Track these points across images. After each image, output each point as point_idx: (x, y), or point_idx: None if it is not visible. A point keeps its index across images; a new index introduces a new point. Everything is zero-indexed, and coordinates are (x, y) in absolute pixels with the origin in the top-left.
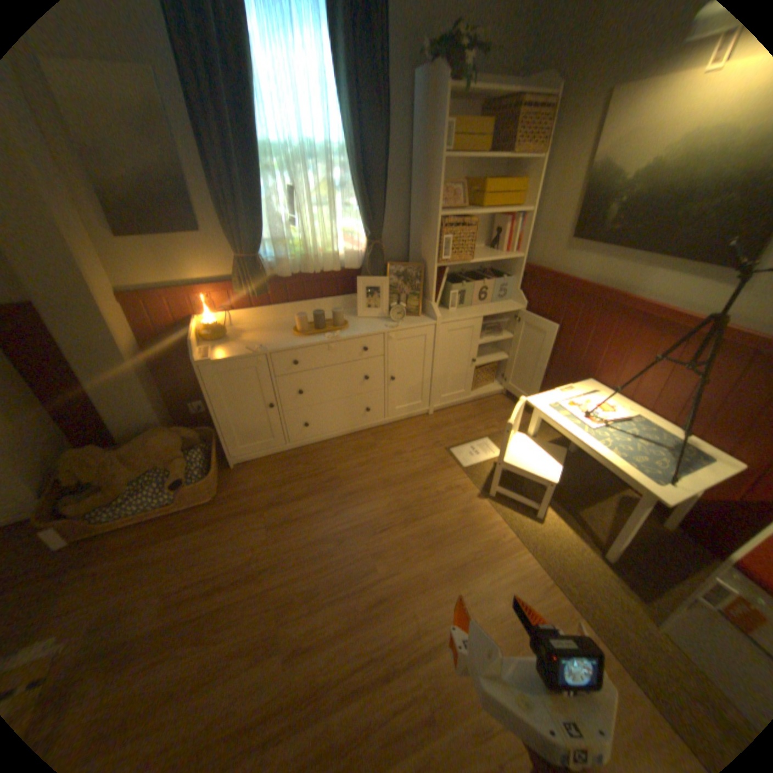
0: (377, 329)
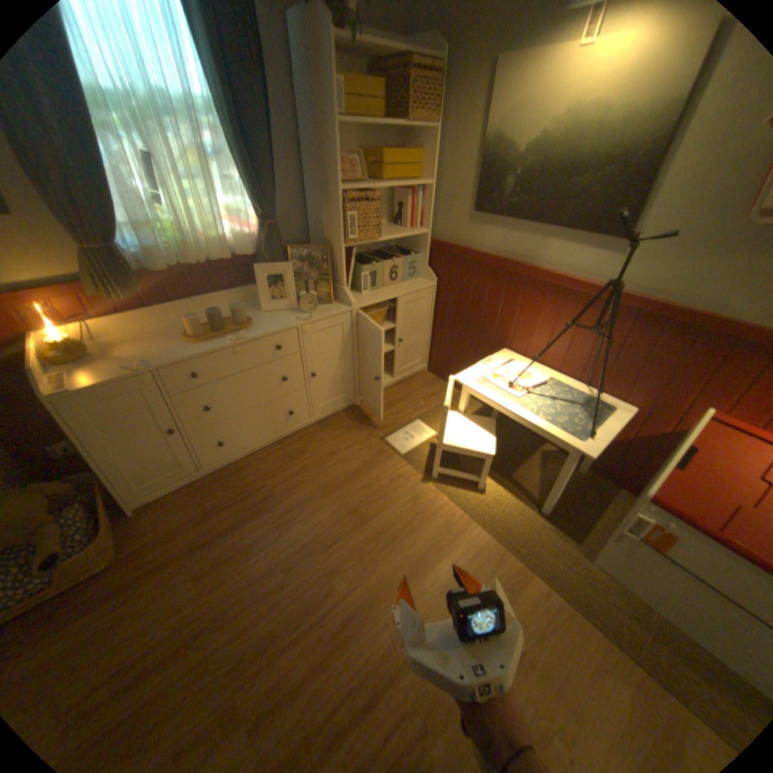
0: (288, 323)
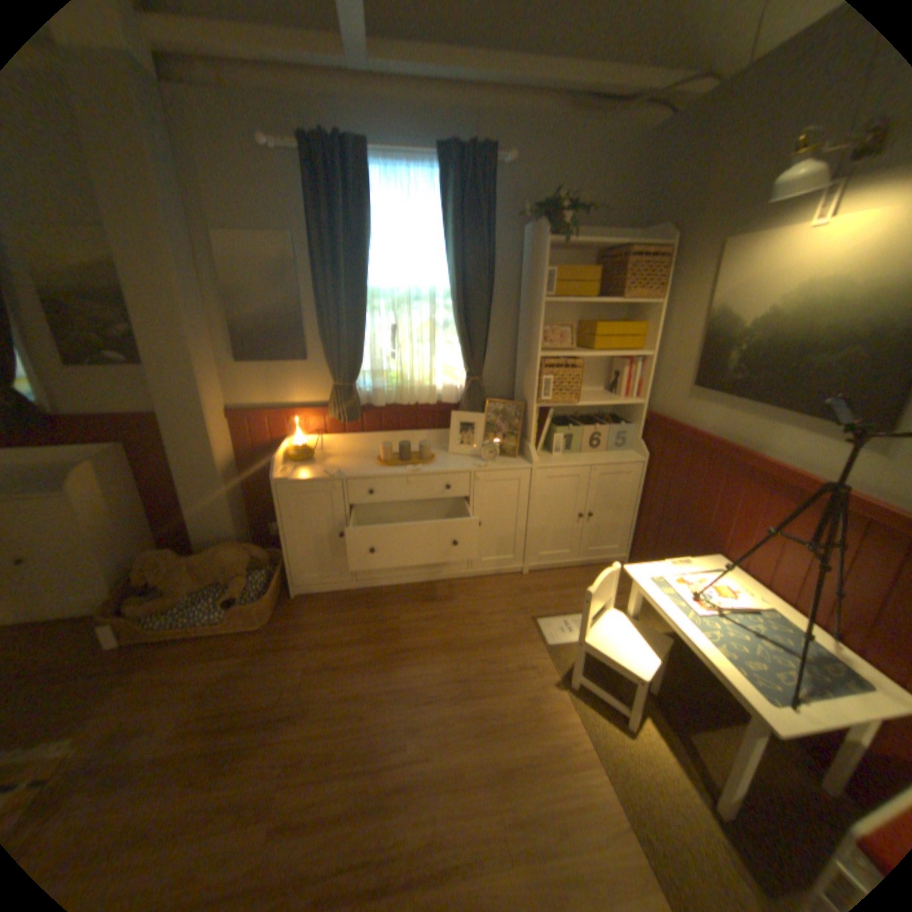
0: (464, 466)
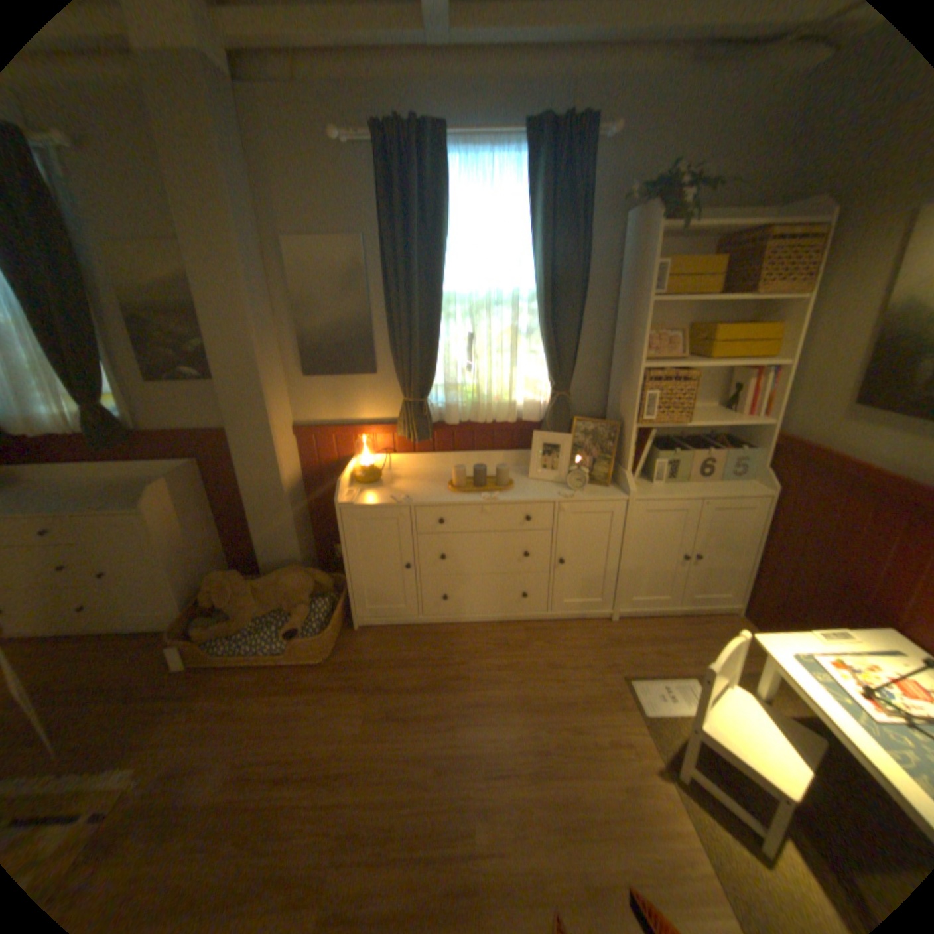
0: (547, 495)
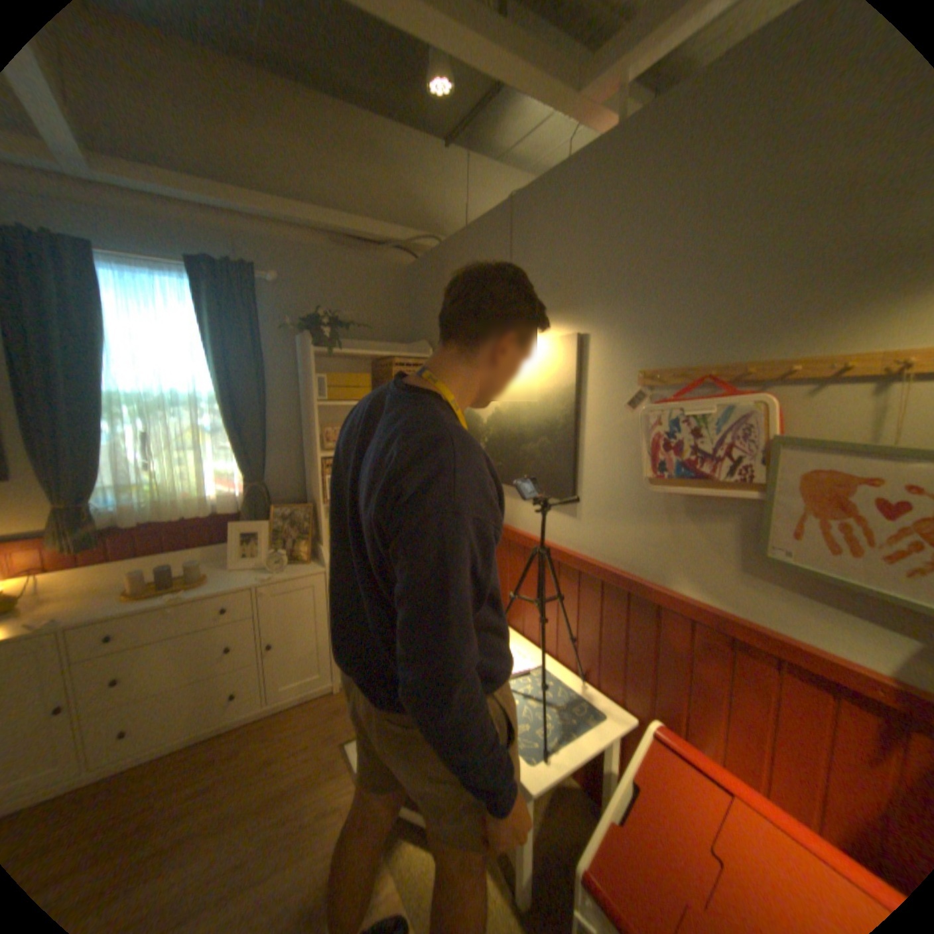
0: (243, 584)
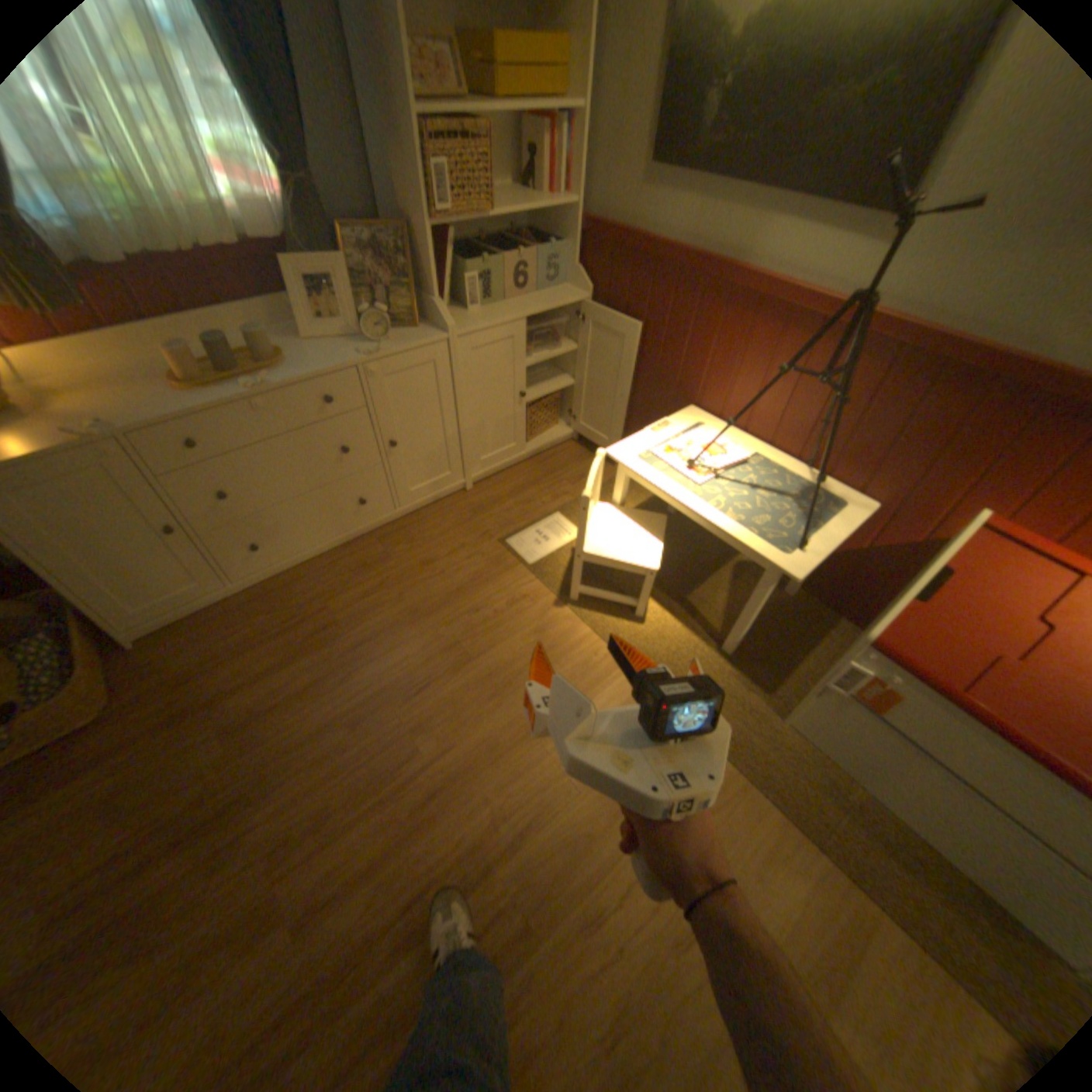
0: (342, 359)
